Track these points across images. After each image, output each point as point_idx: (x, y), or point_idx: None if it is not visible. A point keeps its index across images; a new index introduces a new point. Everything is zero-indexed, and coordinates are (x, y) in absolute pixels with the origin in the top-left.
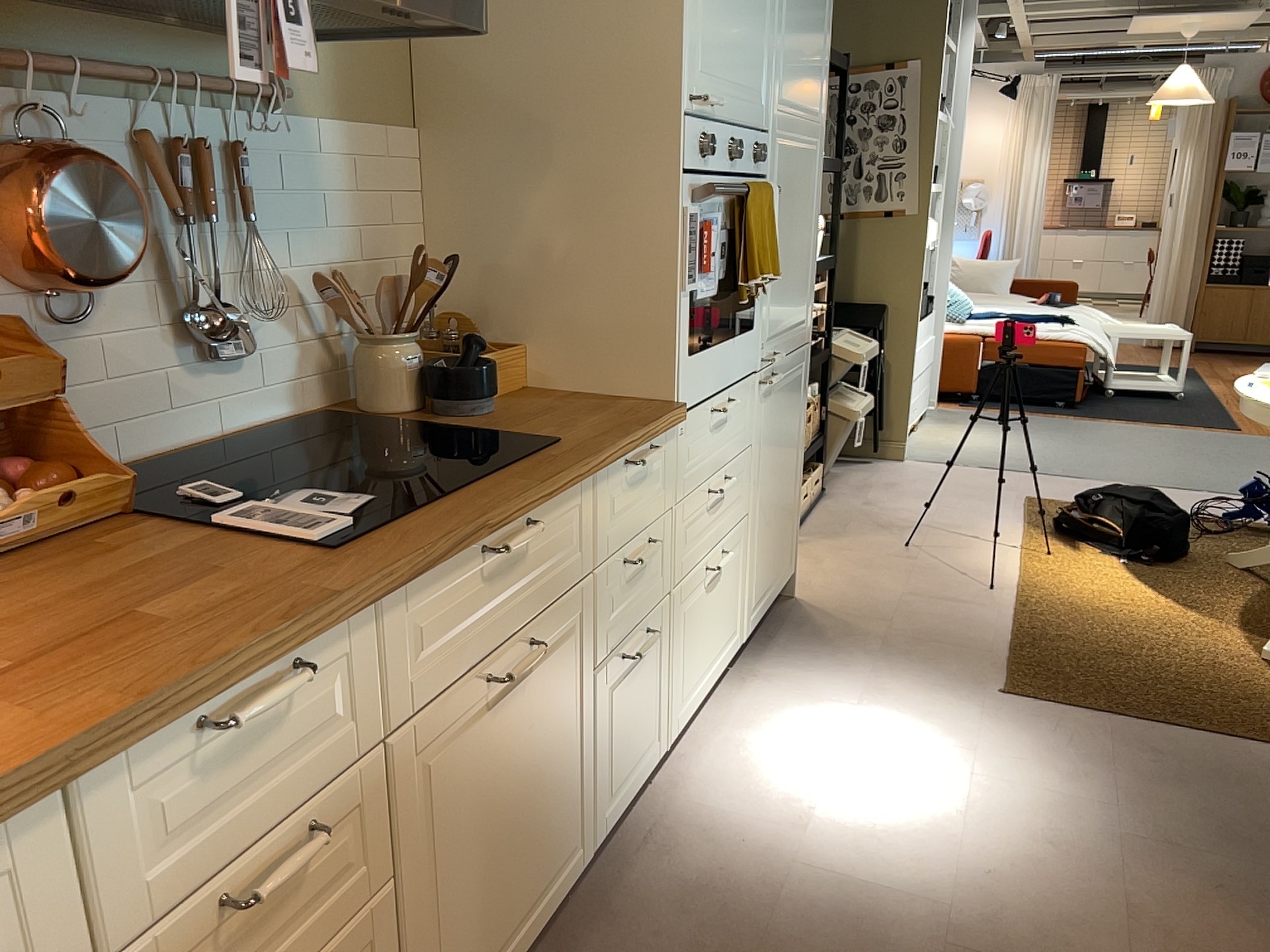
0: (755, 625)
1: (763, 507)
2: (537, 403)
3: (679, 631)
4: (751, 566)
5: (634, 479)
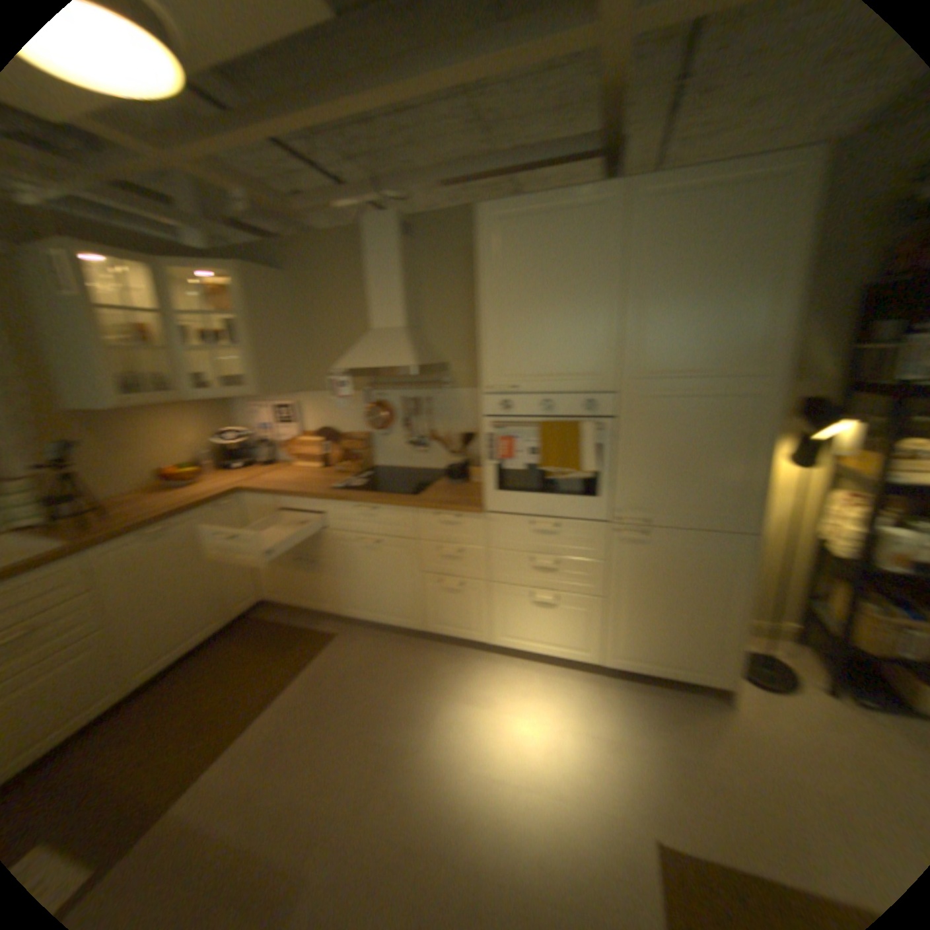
0: (625, 671)
1: (629, 606)
2: (467, 489)
3: (495, 603)
4: (608, 629)
5: (440, 522)
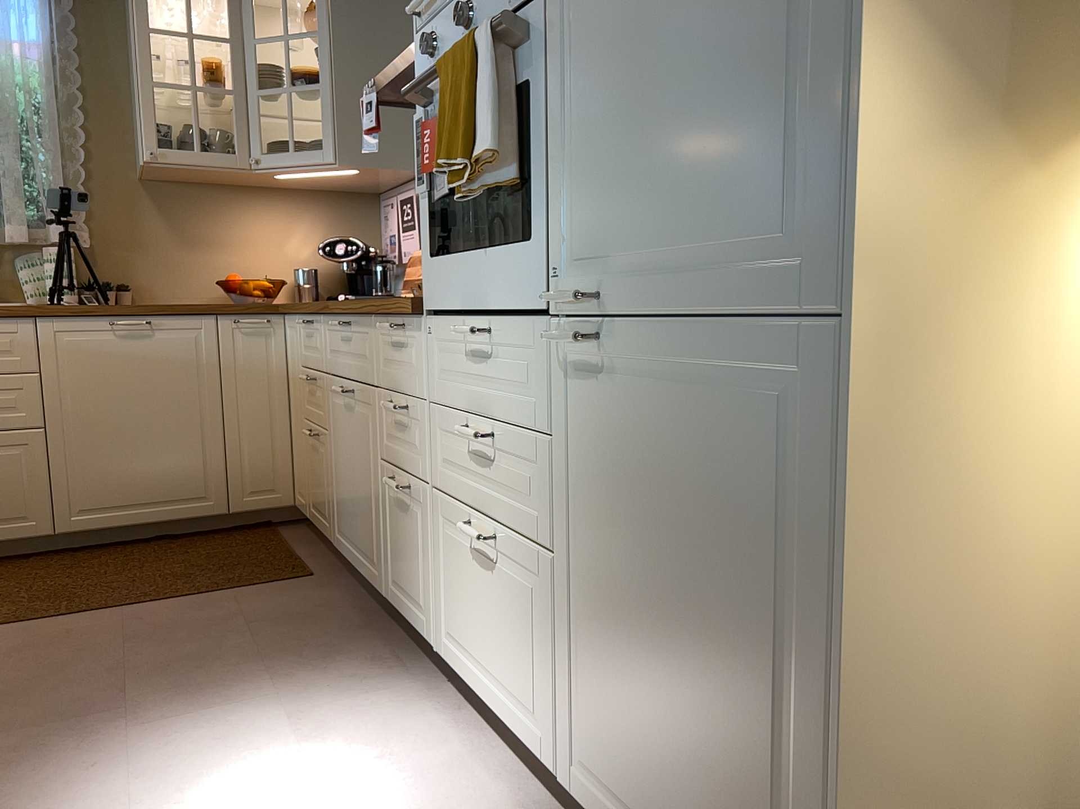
0: None
1: (598, 597)
2: None
3: (443, 546)
4: (570, 669)
5: (393, 343)
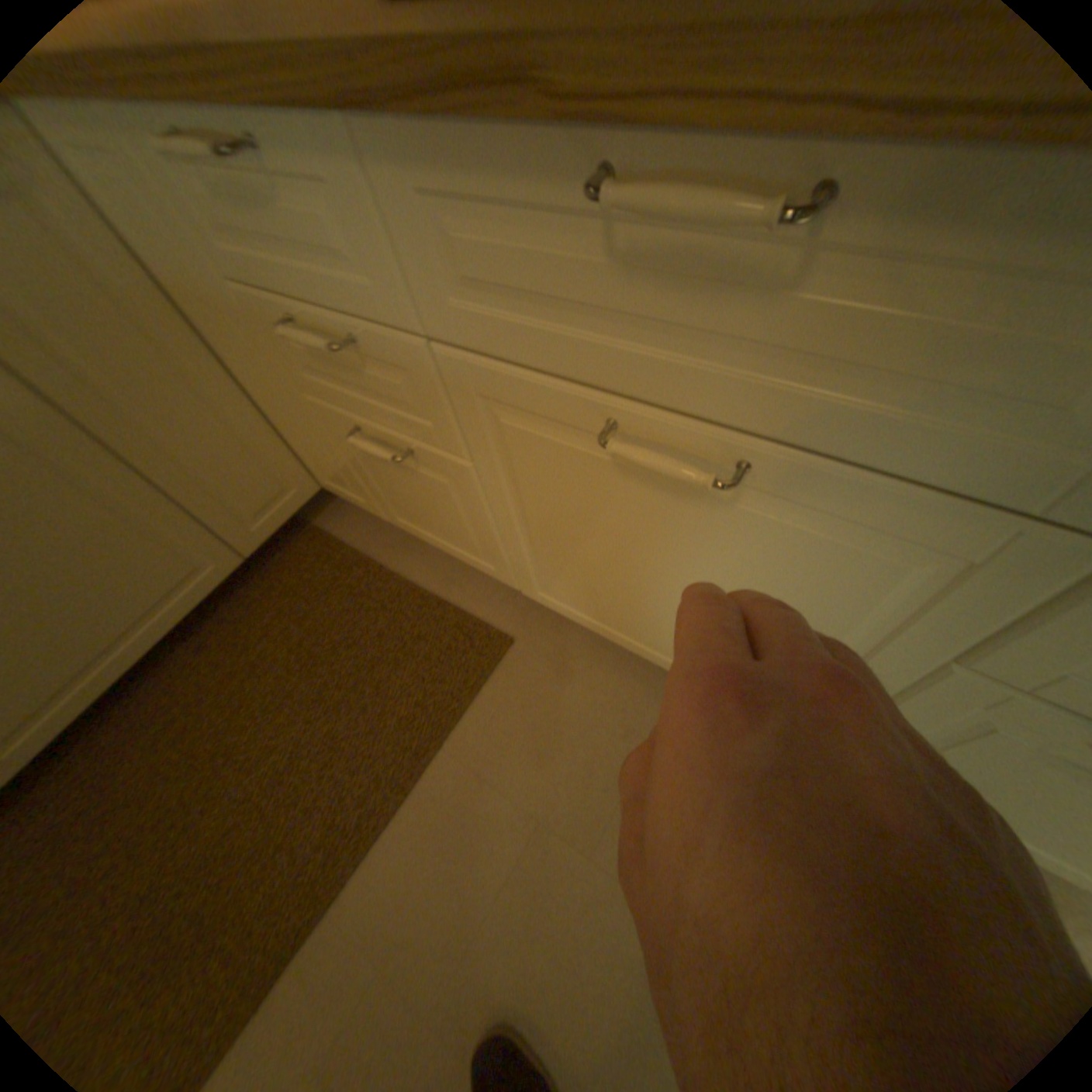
0: None
1: None
2: None
3: None
4: None
5: None
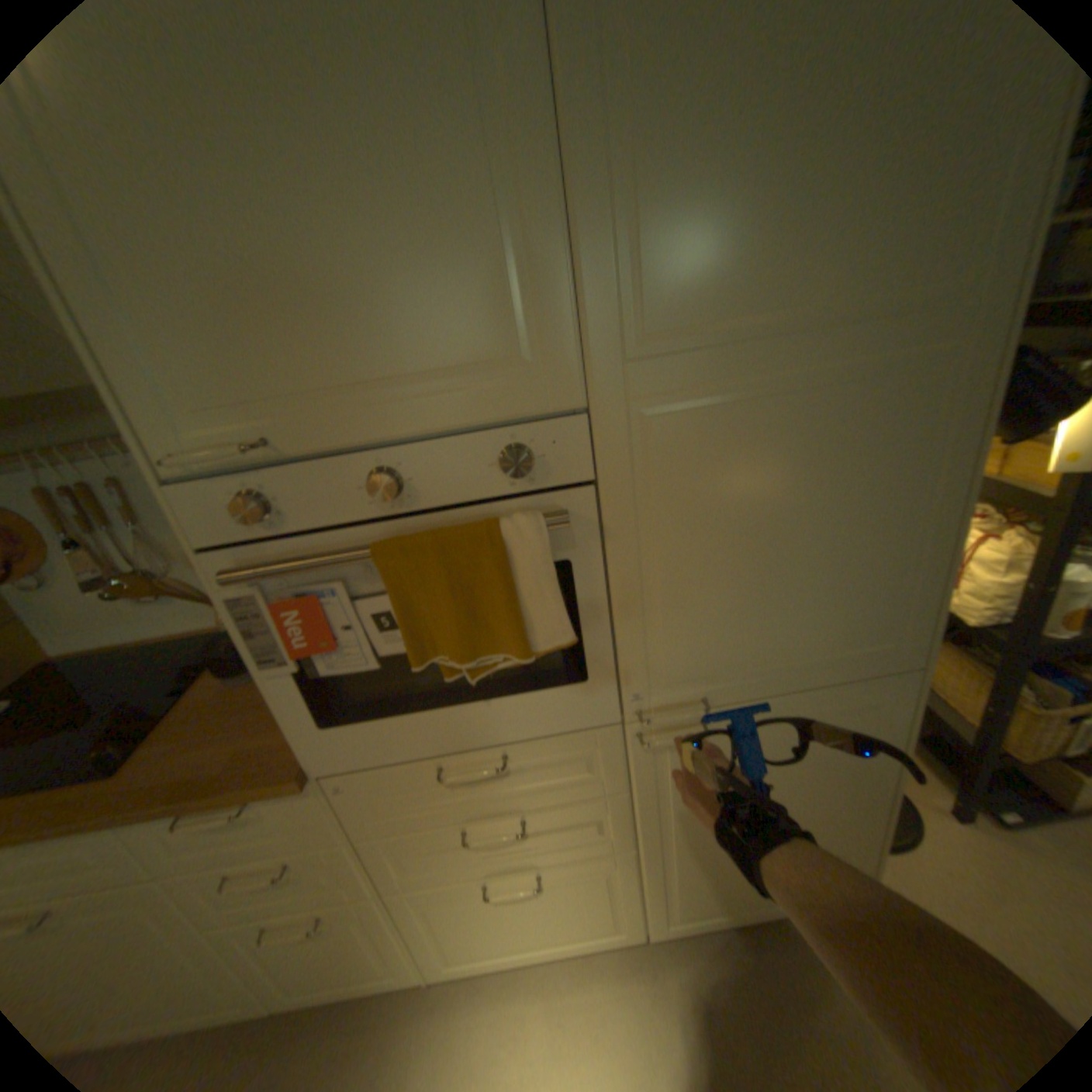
0: (692, 935)
1: (689, 848)
2: None
3: (415, 922)
4: (655, 892)
5: (207, 827)
